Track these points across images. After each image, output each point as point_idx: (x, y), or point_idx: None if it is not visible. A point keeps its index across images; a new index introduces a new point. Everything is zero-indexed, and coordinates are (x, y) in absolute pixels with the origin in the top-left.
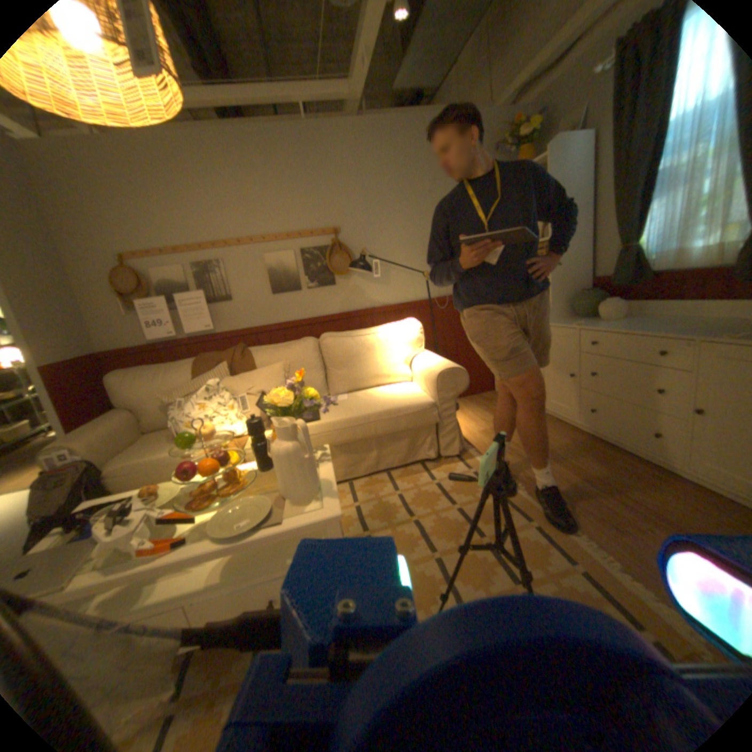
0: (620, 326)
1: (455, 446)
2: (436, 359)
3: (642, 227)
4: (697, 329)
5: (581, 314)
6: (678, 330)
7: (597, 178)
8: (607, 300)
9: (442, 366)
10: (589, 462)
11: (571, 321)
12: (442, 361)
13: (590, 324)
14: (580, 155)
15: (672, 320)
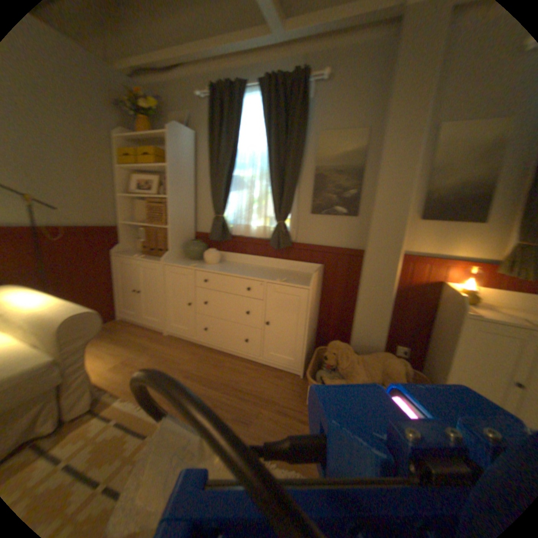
0: (220, 270)
1: (84, 403)
2: (51, 303)
3: (224, 207)
4: (260, 274)
5: (190, 258)
6: (252, 275)
7: (195, 165)
8: (206, 250)
9: (63, 313)
10: (209, 371)
11: (185, 263)
12: (62, 307)
13: (200, 267)
14: (186, 145)
15: (243, 266)
